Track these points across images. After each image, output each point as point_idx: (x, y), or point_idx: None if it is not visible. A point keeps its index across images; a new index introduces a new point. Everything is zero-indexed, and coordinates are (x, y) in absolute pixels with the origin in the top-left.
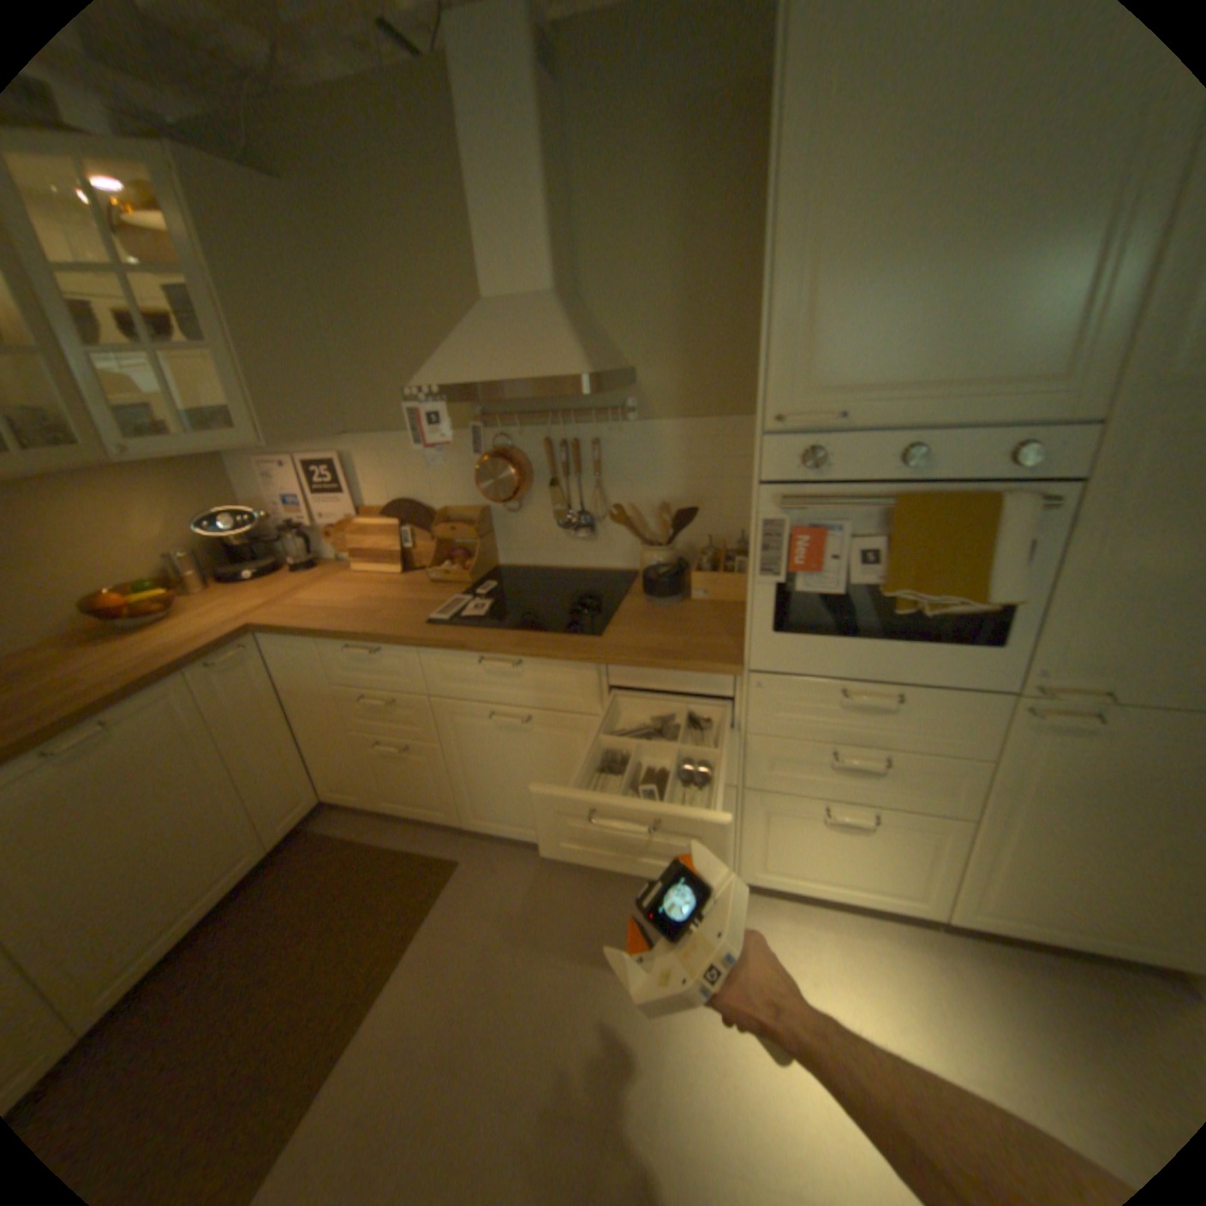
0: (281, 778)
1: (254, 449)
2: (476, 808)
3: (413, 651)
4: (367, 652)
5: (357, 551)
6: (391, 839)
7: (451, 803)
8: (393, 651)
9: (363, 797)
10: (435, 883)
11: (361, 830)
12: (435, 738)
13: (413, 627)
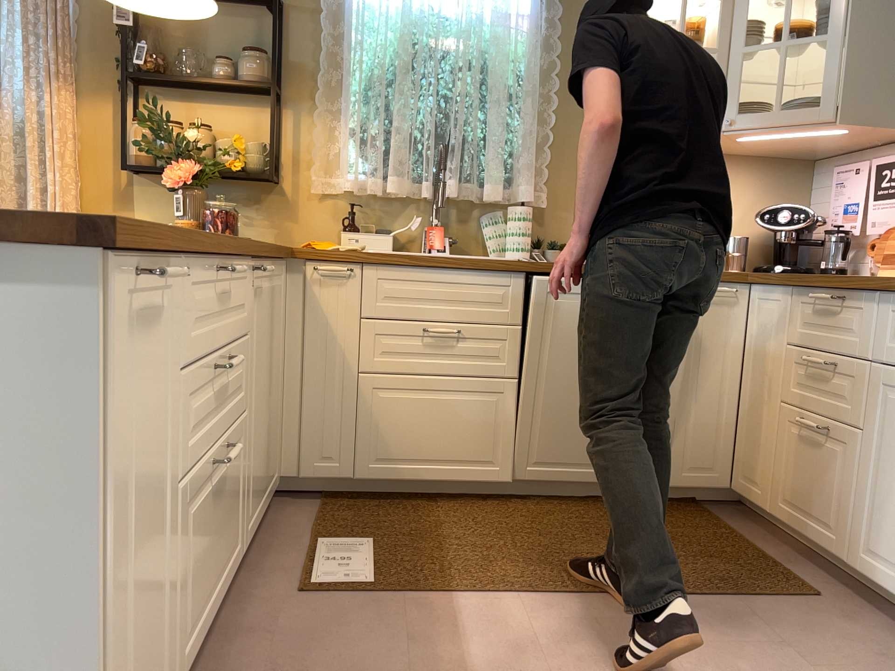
0: (710, 430)
1: (843, 163)
2: (874, 536)
3: (875, 300)
4: (830, 296)
5: (892, 256)
6: (772, 550)
7: (849, 521)
8: (856, 300)
9: (768, 490)
10: (784, 590)
11: (751, 531)
12: (861, 420)
13: (889, 278)
